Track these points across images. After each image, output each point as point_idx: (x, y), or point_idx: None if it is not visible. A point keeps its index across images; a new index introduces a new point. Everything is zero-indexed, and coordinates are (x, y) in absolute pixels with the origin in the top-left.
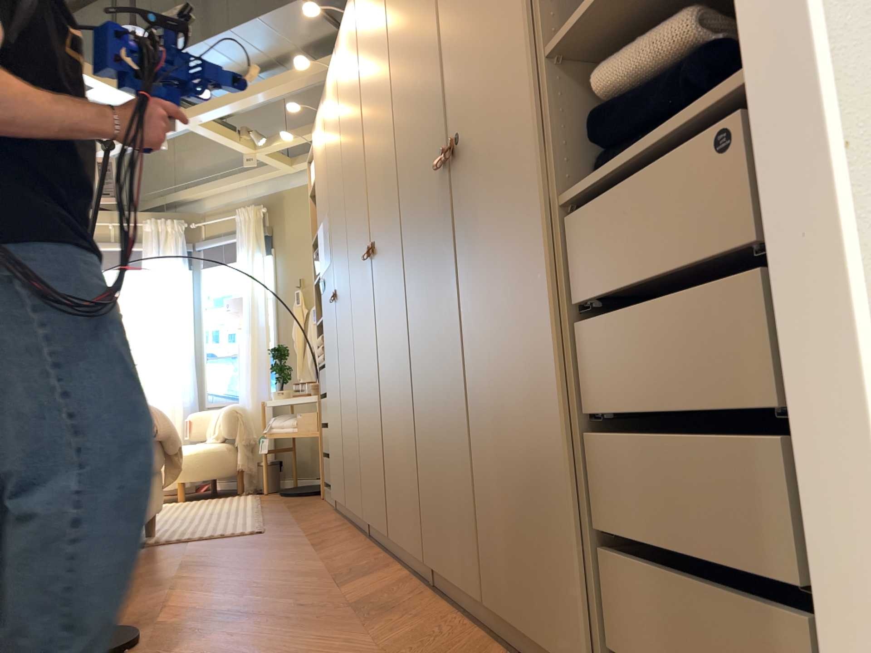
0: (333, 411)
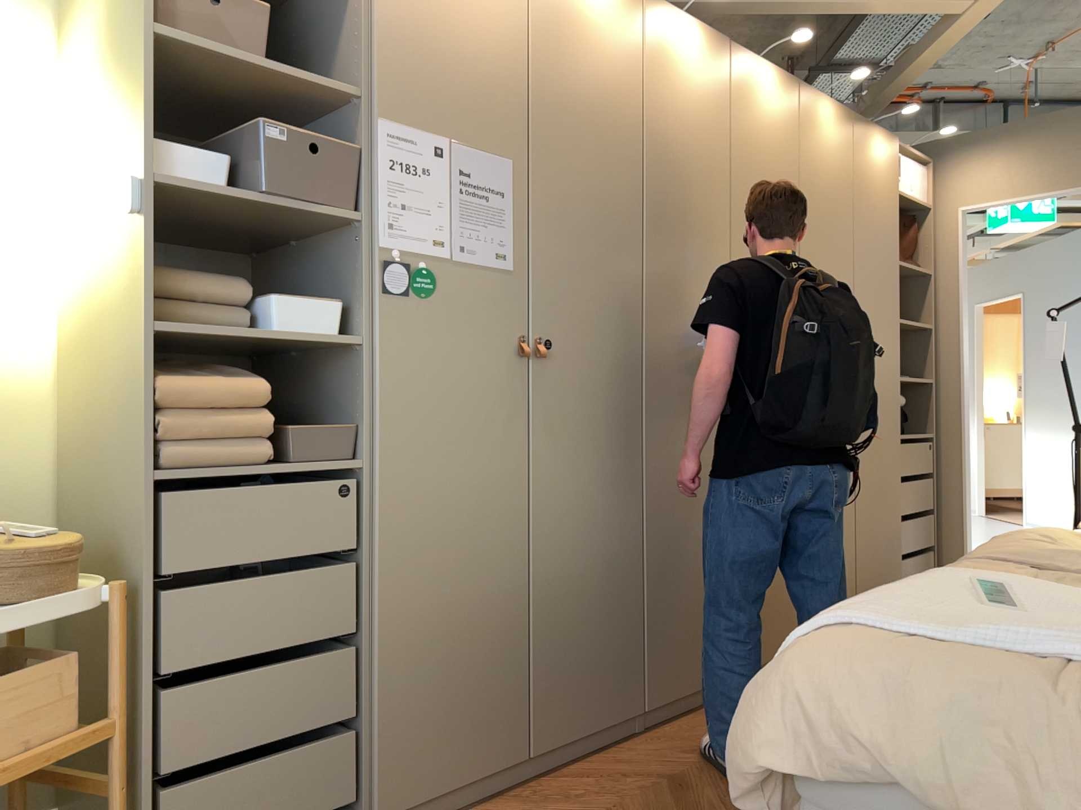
0: (448, 589)
